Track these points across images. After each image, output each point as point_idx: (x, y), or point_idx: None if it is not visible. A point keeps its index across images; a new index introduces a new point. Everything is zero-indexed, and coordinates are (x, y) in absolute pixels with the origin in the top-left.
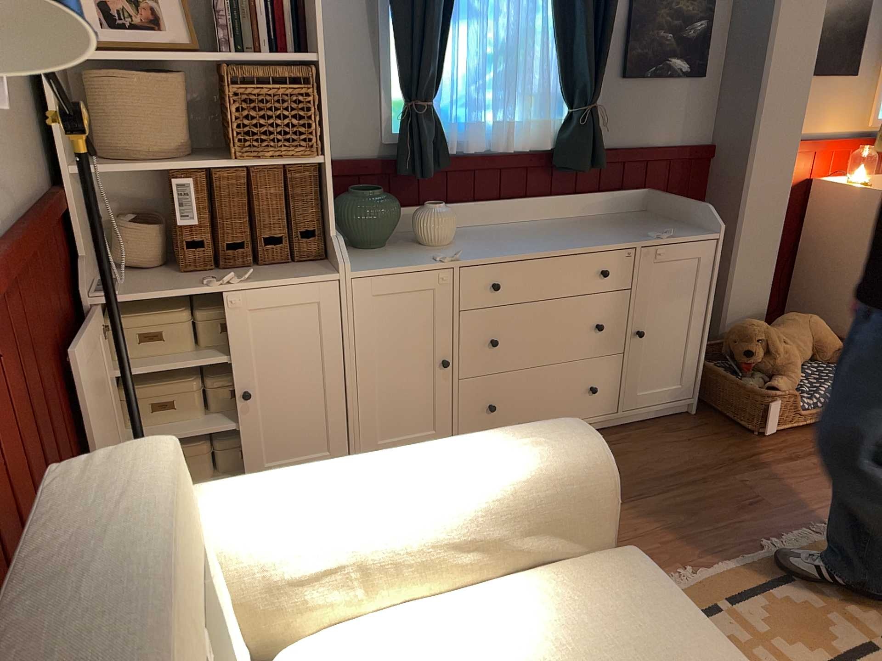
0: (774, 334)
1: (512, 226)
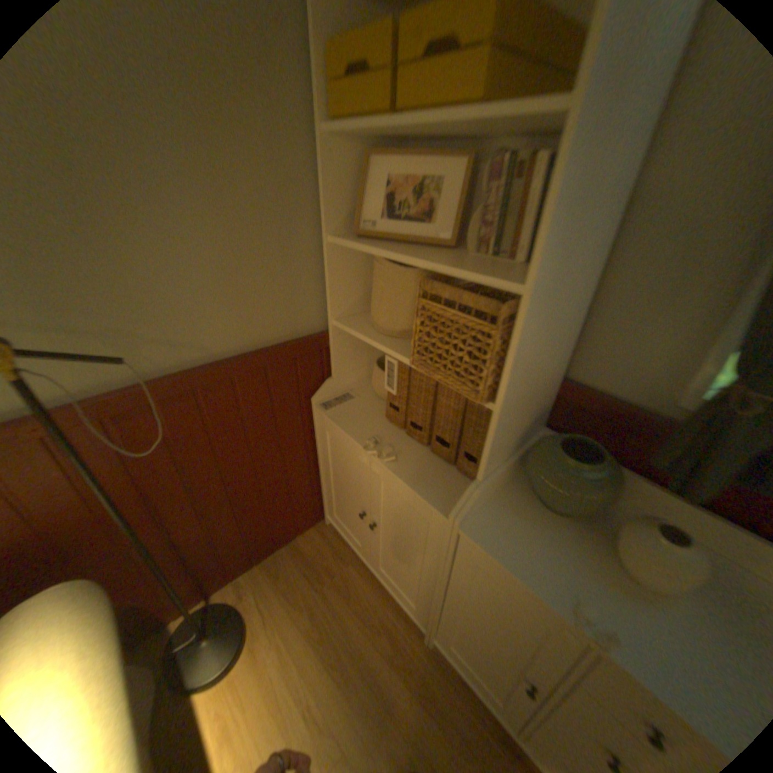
0: None
1: None
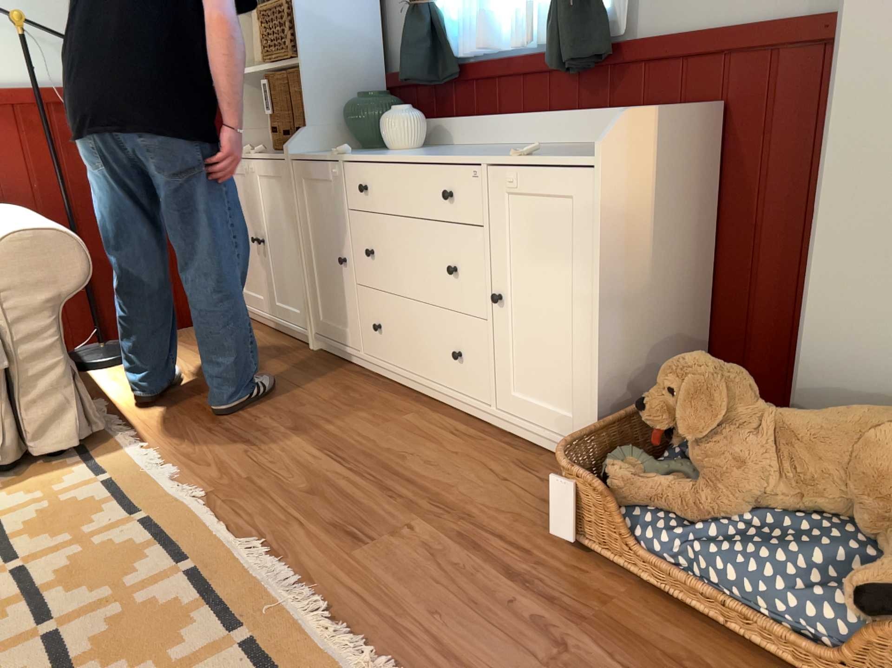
0: (713, 394)
1: (503, 146)
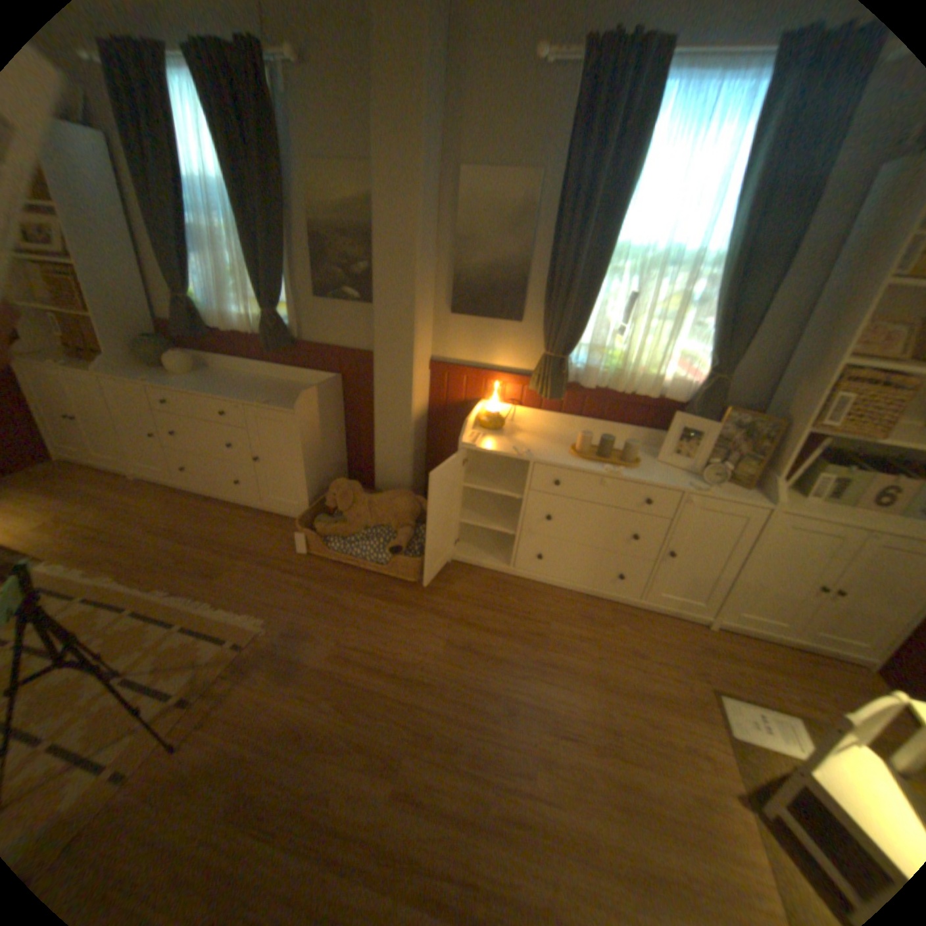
0: (347, 496)
1: (242, 378)
